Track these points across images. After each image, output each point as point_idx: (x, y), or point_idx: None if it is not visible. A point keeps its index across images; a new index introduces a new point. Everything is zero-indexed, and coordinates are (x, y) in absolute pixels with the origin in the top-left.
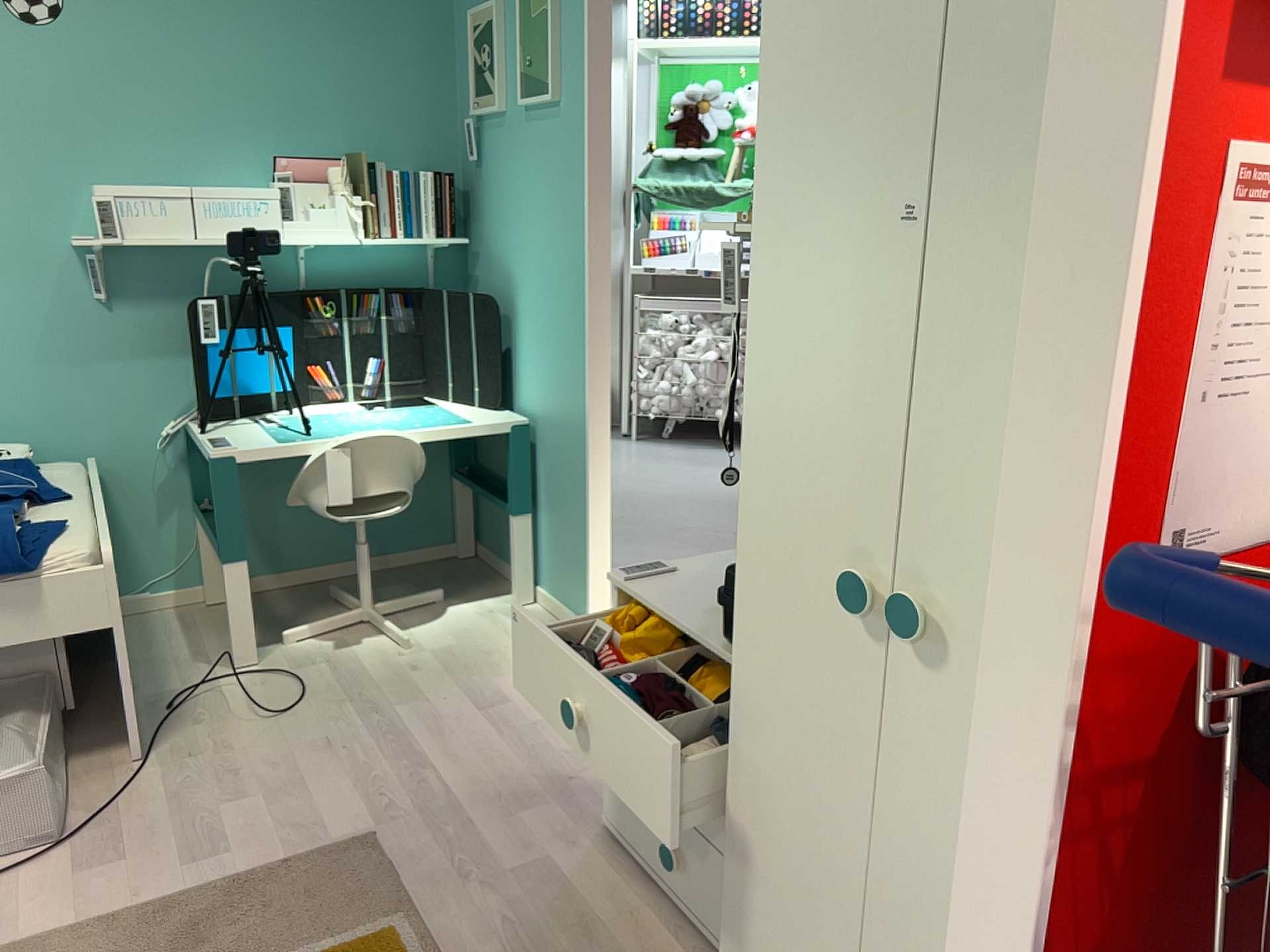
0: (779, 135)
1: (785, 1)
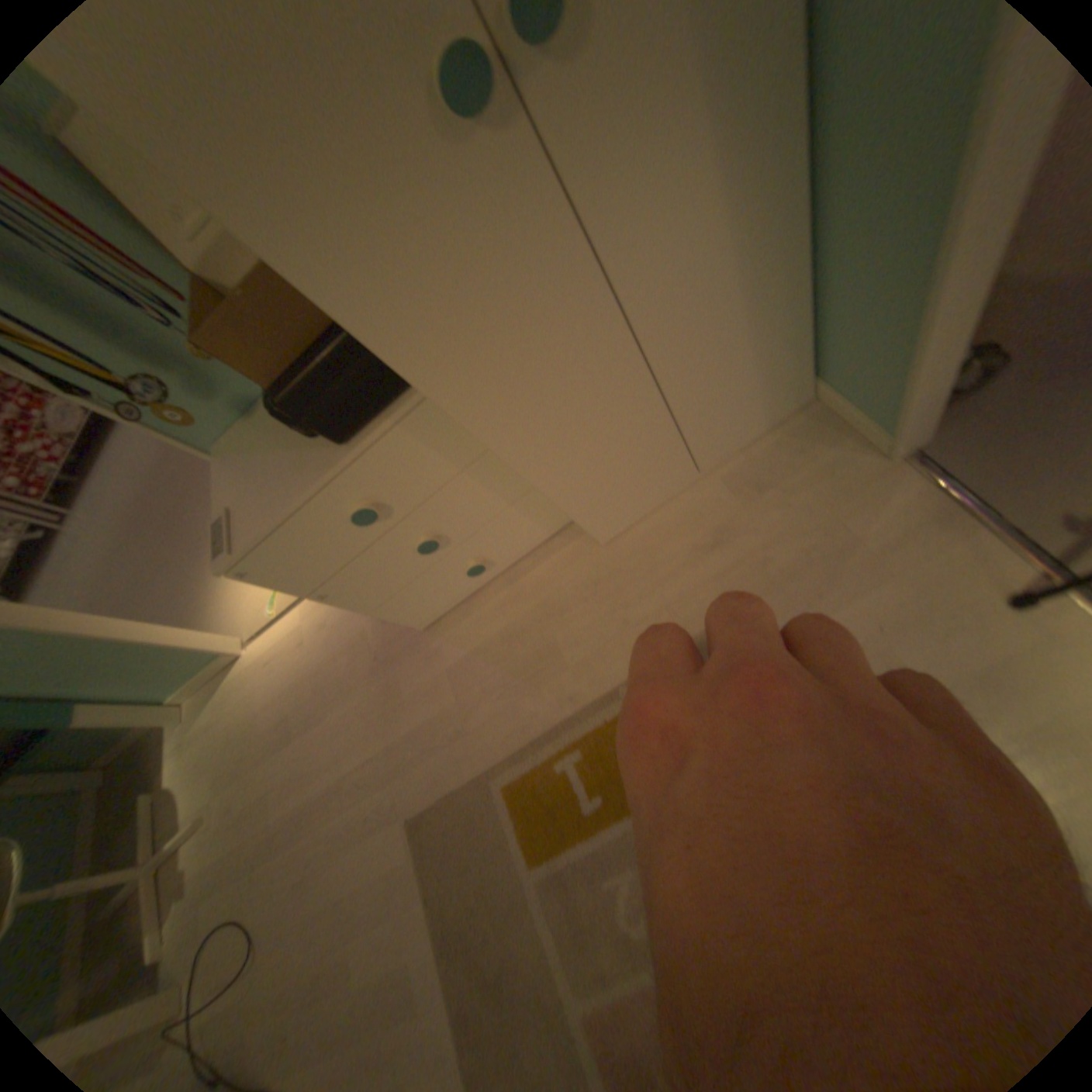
0: None
1: None
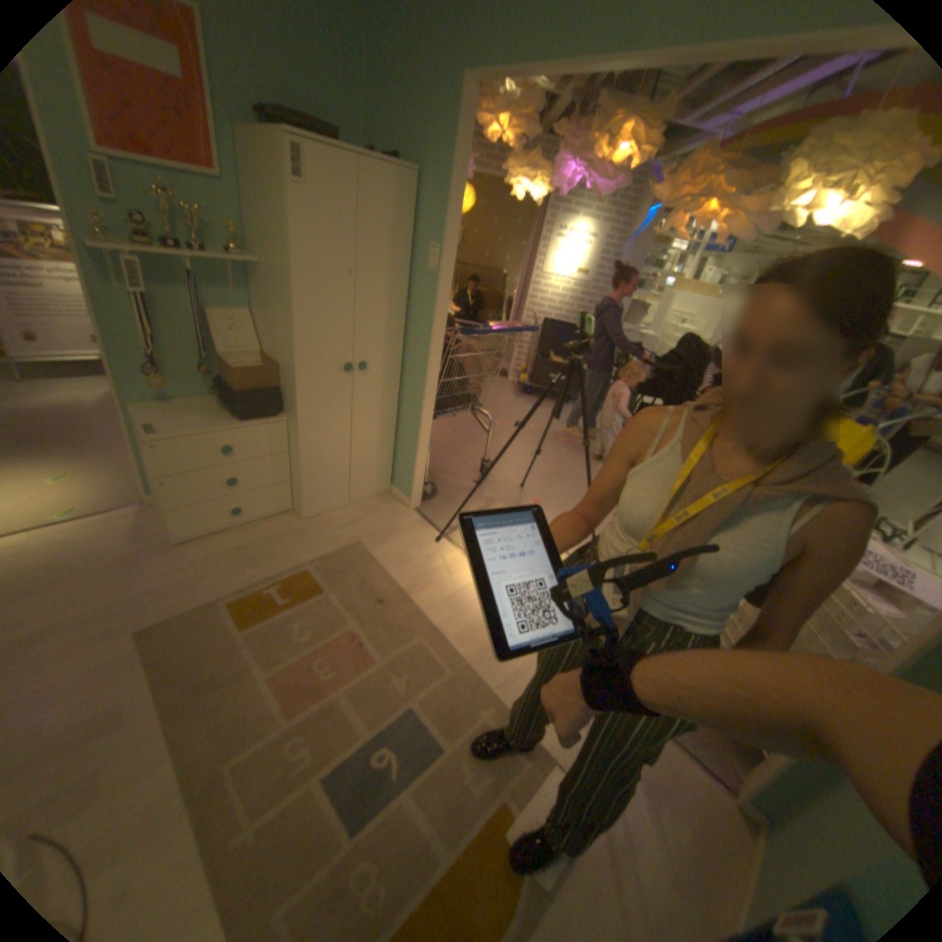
0: (301, 247)
1: (300, 204)
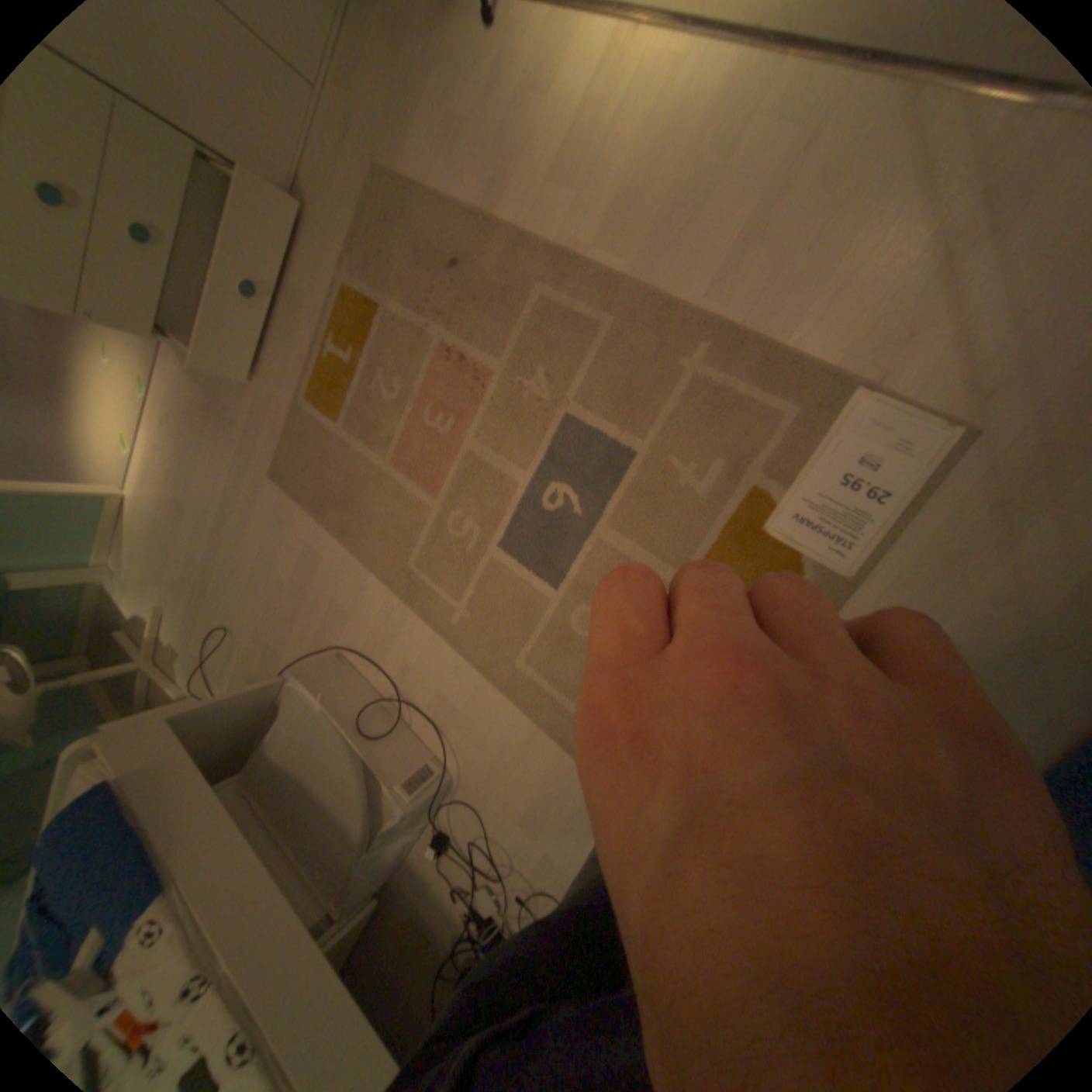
0: None
1: None
